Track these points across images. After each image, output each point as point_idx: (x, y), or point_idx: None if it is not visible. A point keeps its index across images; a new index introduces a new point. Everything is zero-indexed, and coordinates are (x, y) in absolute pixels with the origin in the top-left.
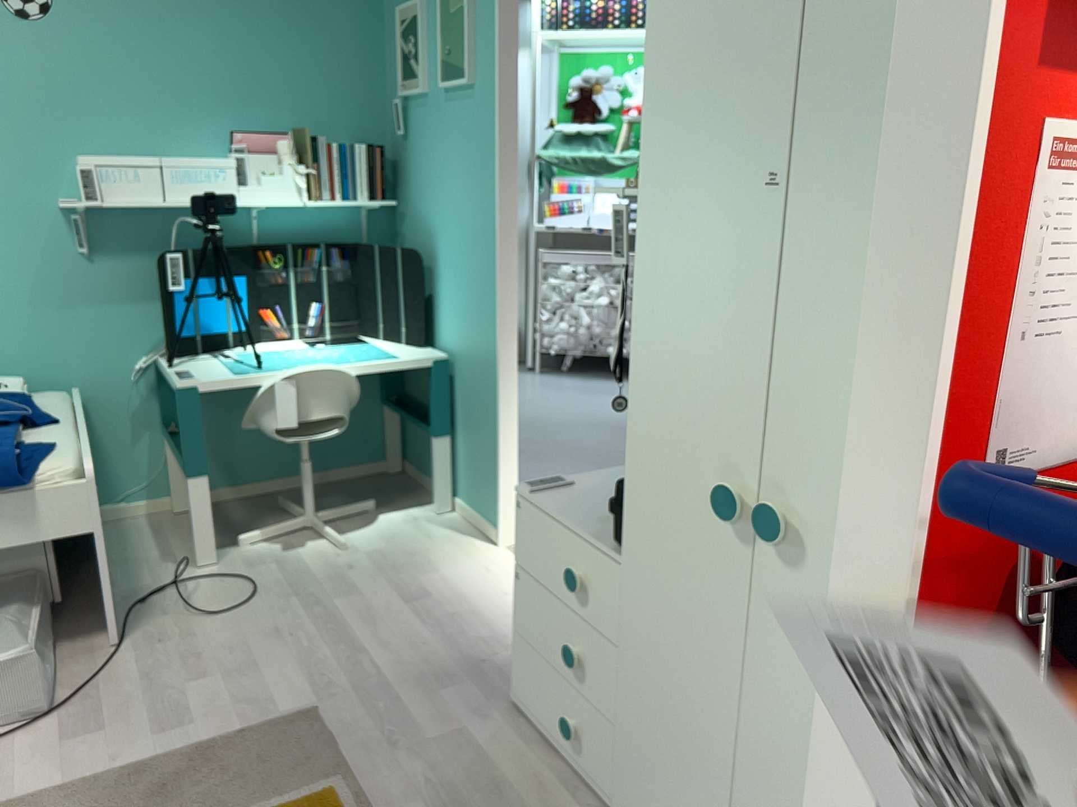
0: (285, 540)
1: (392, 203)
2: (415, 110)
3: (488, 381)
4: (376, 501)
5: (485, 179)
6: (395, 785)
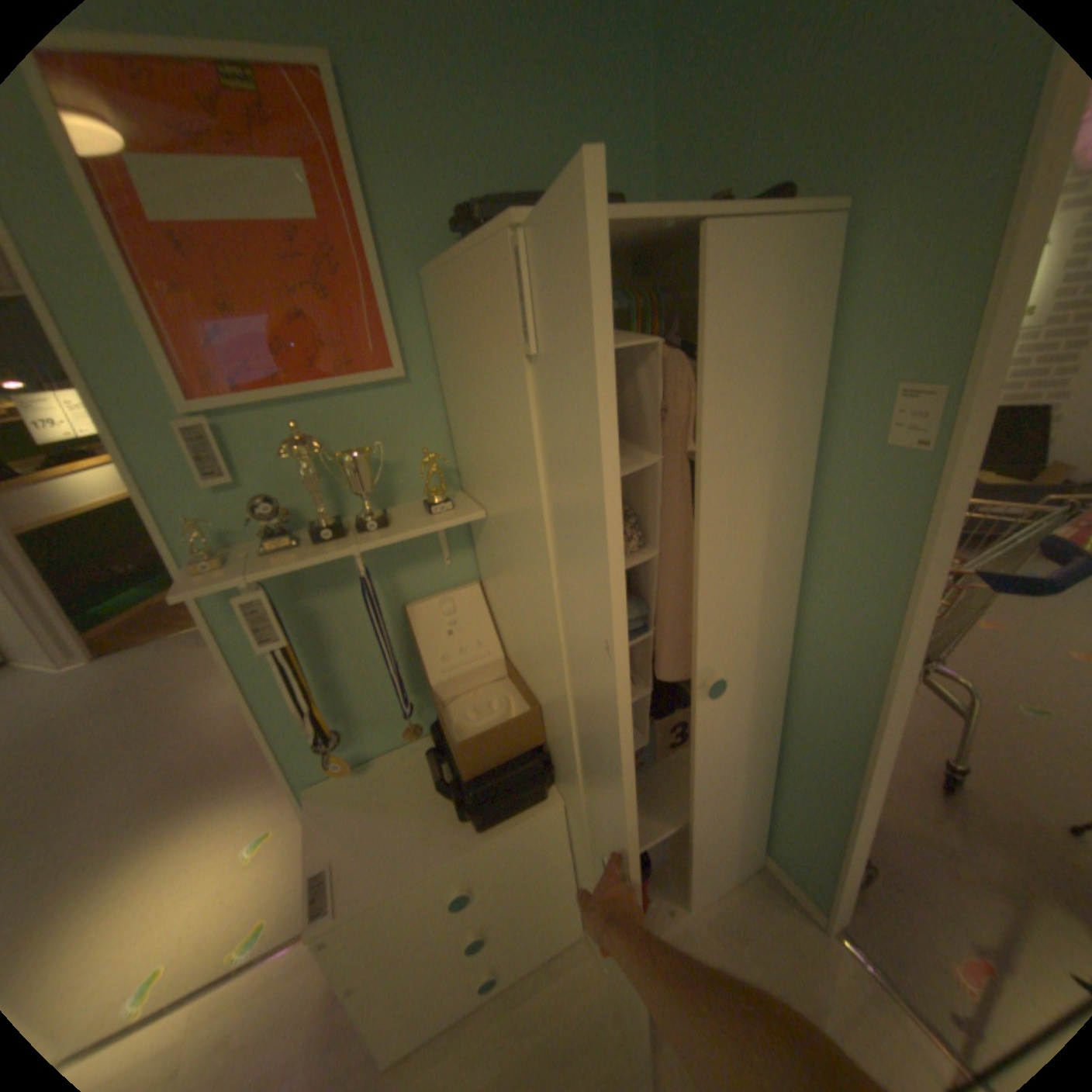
0: None
1: None
2: None
3: None
4: None
5: None
6: None
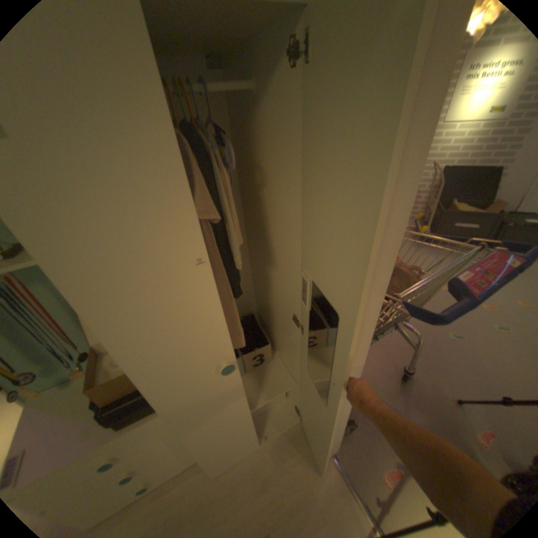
0: None
1: None
2: None
3: None
4: None
5: None
6: None
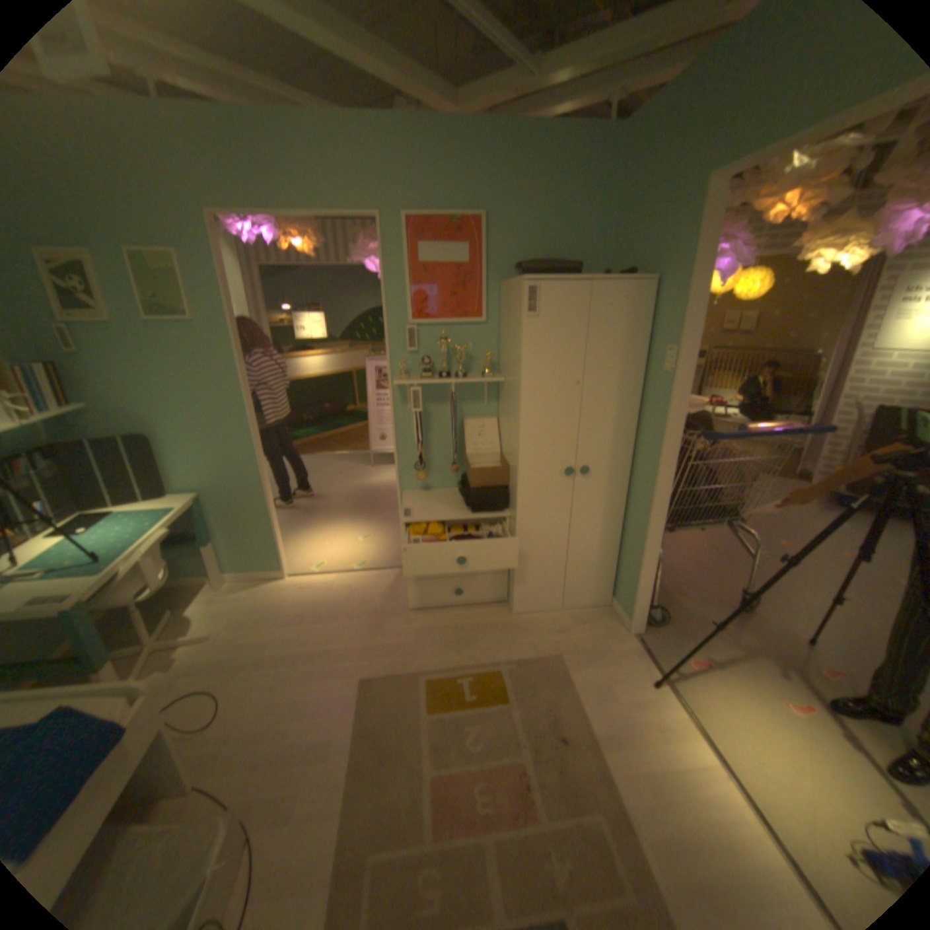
0: (150, 670)
1: (84, 408)
2: (87, 335)
3: (250, 498)
4: (158, 614)
5: (222, 381)
6: (433, 660)
